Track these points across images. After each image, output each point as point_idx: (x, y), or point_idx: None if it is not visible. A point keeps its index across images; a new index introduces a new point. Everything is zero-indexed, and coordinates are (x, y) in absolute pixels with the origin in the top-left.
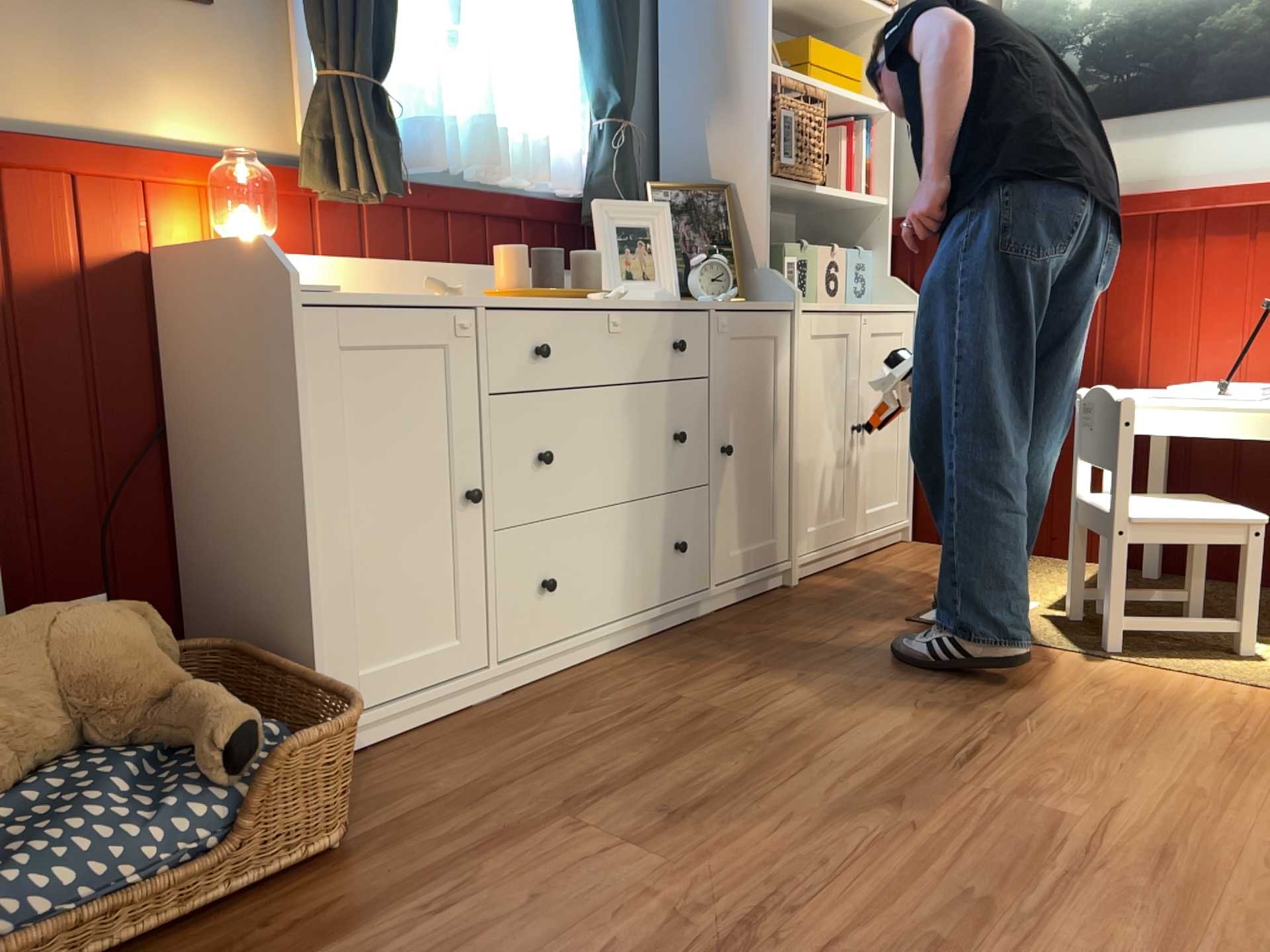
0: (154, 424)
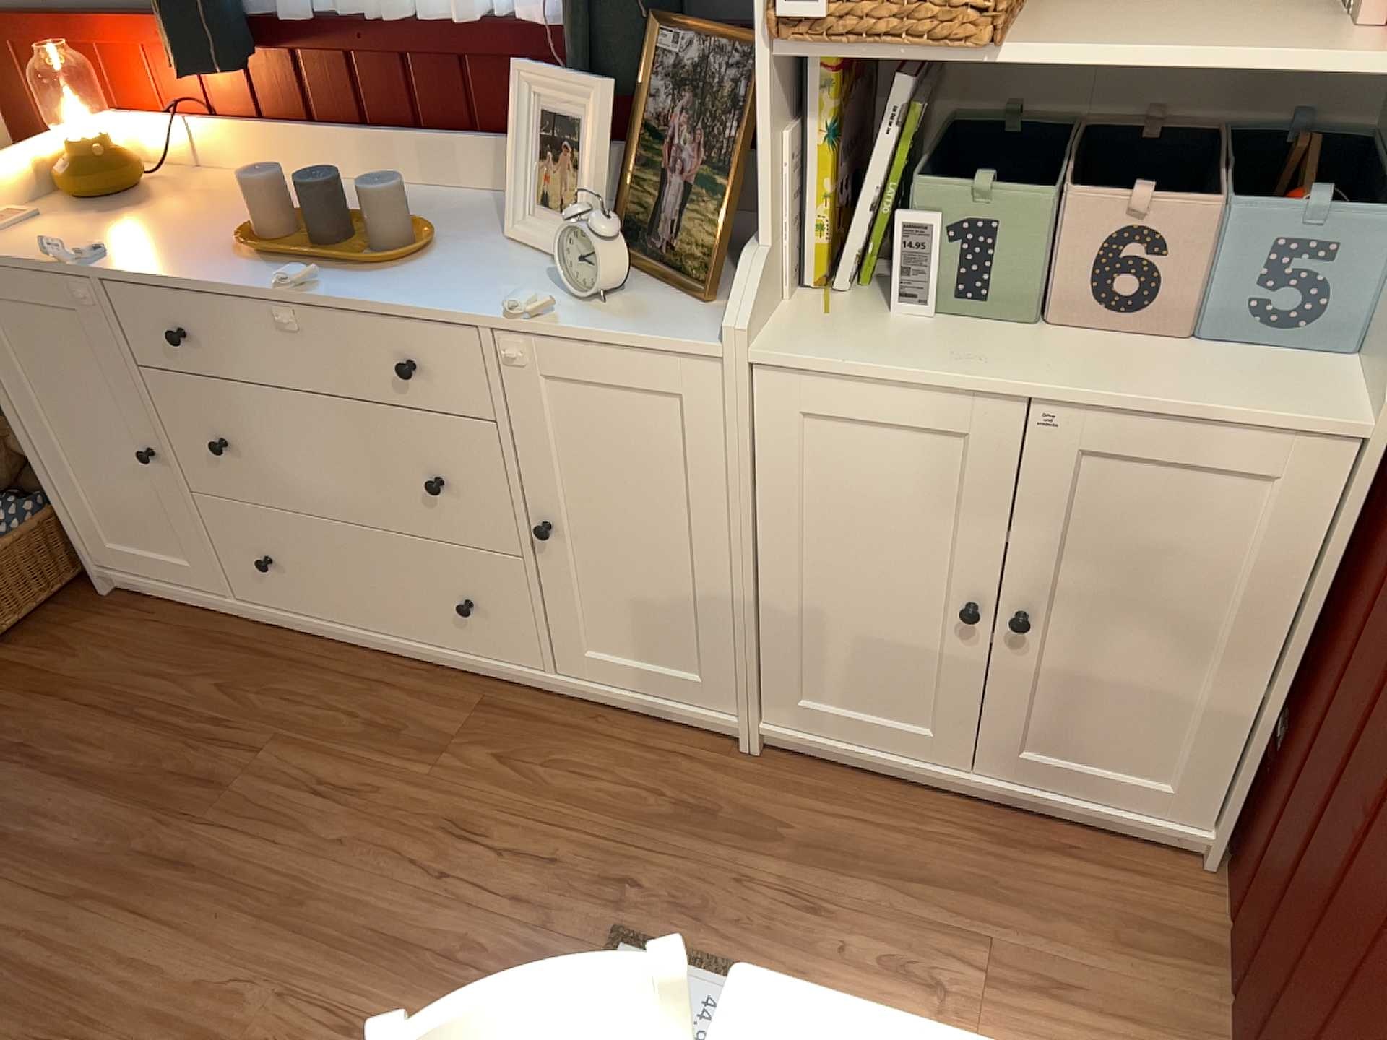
0: None
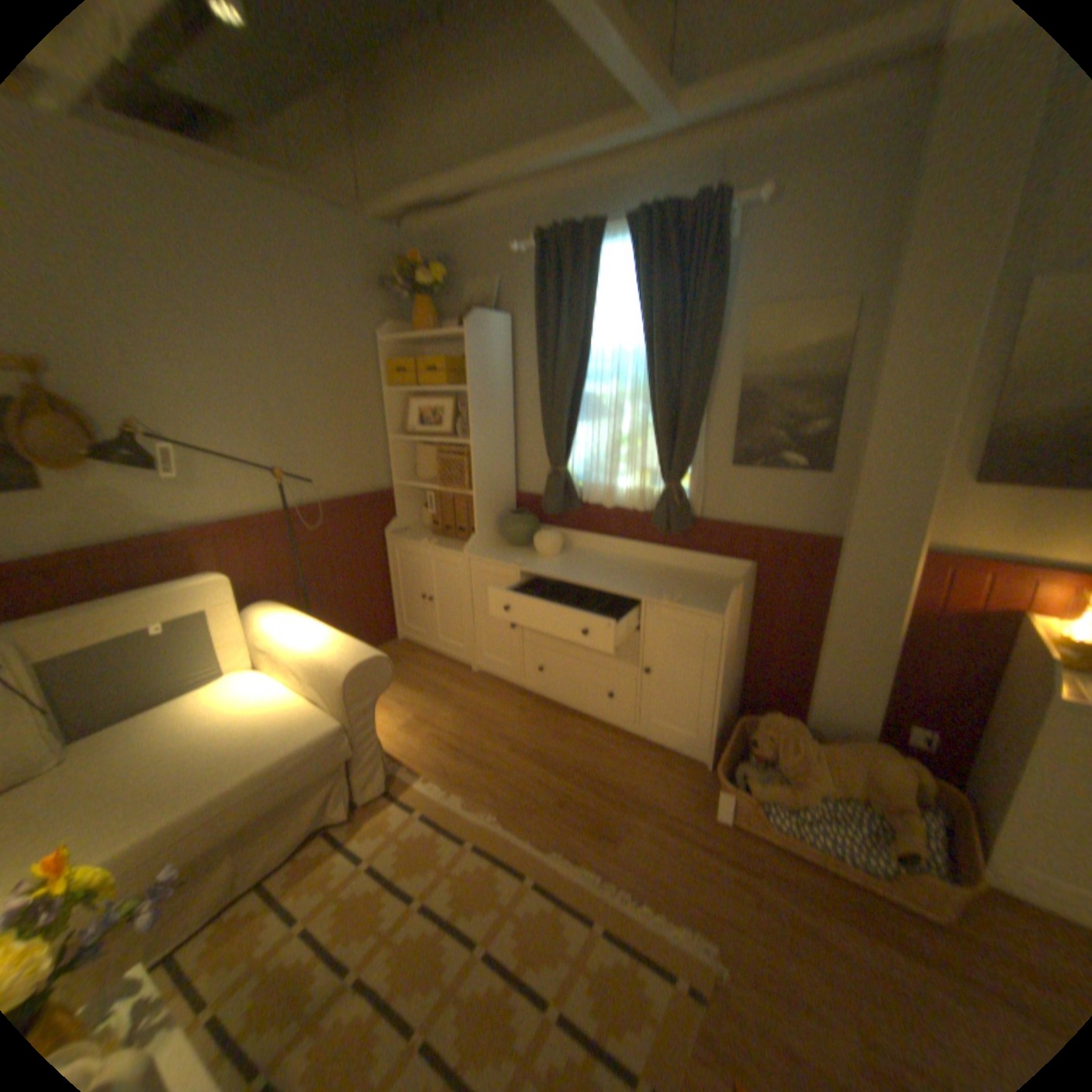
0: (995, 683)
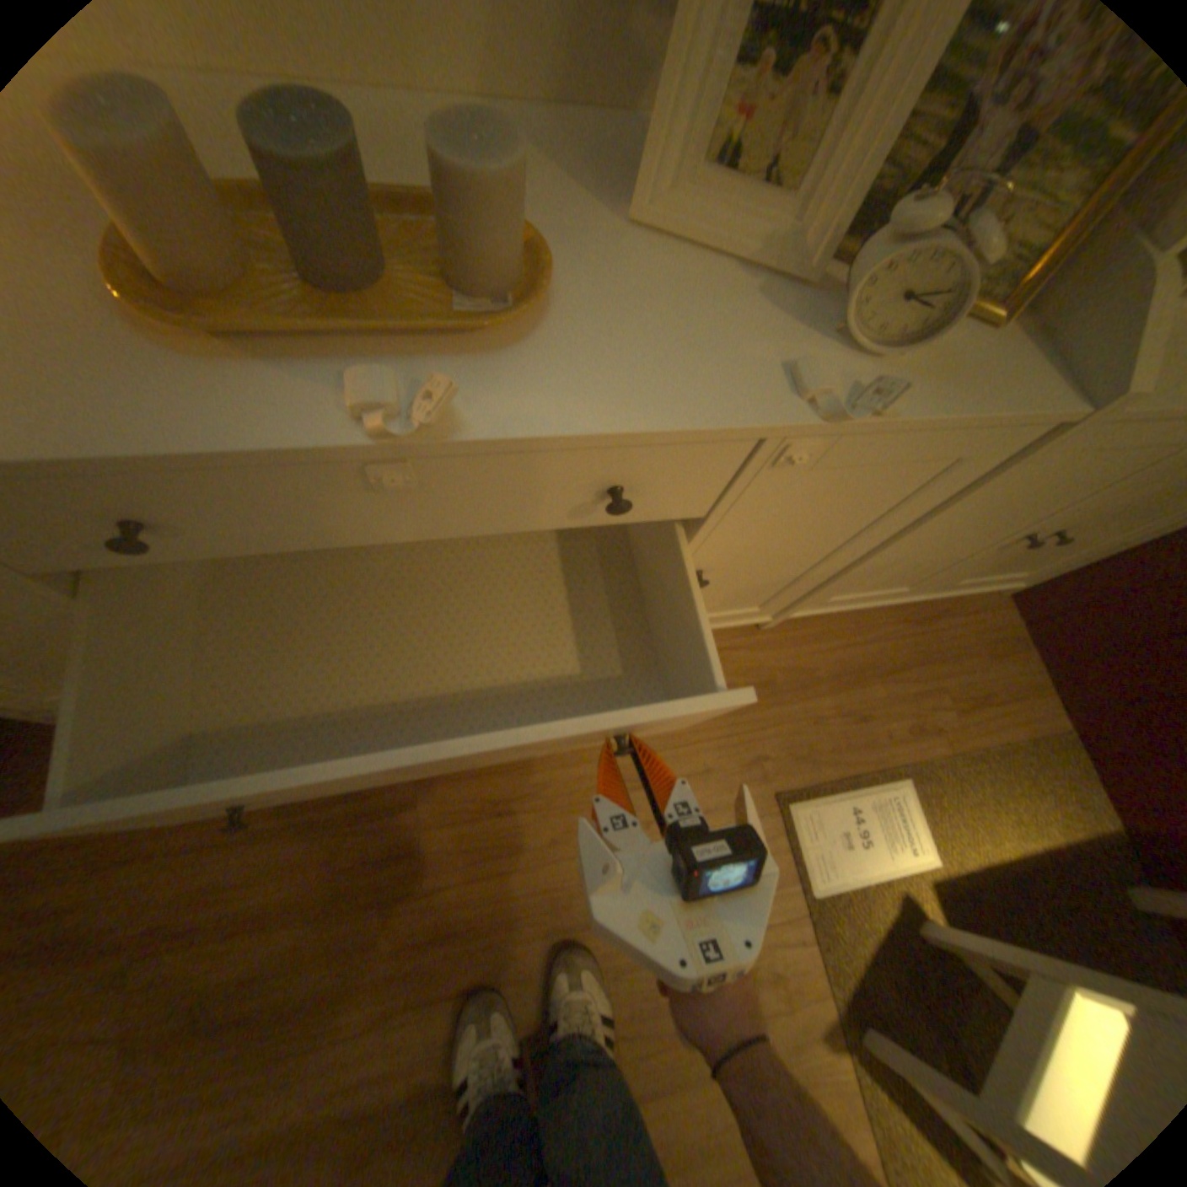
0: None
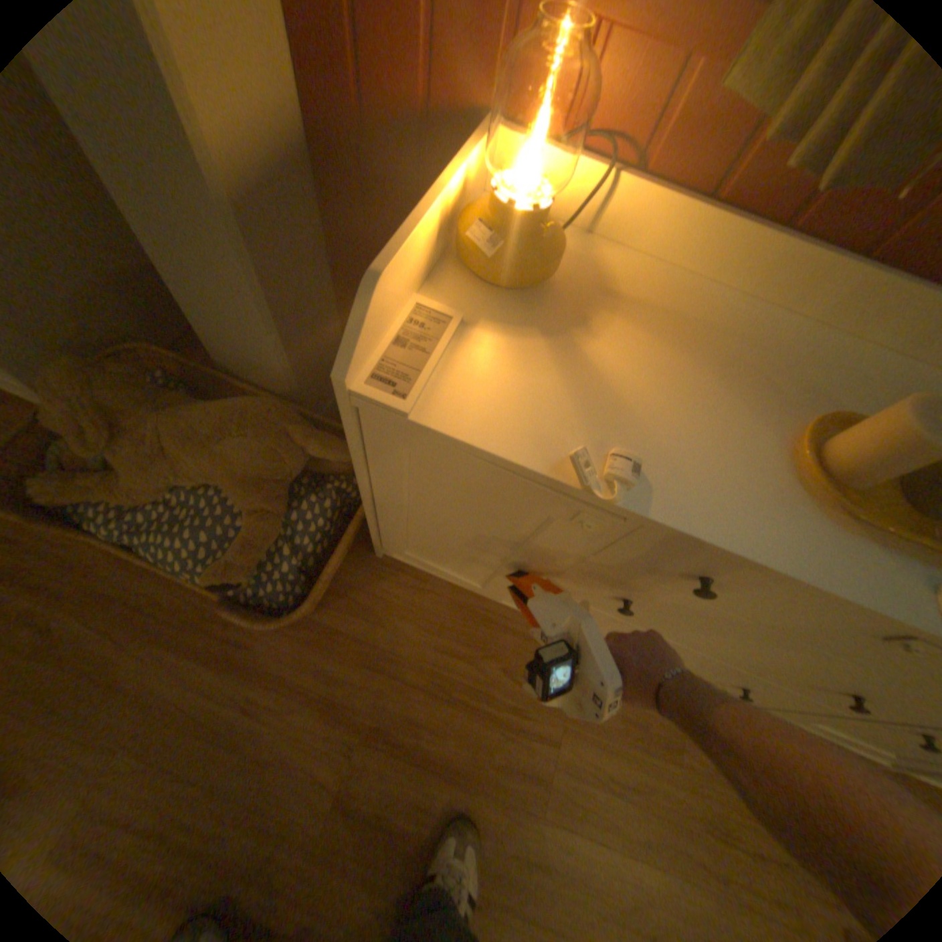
0: None
